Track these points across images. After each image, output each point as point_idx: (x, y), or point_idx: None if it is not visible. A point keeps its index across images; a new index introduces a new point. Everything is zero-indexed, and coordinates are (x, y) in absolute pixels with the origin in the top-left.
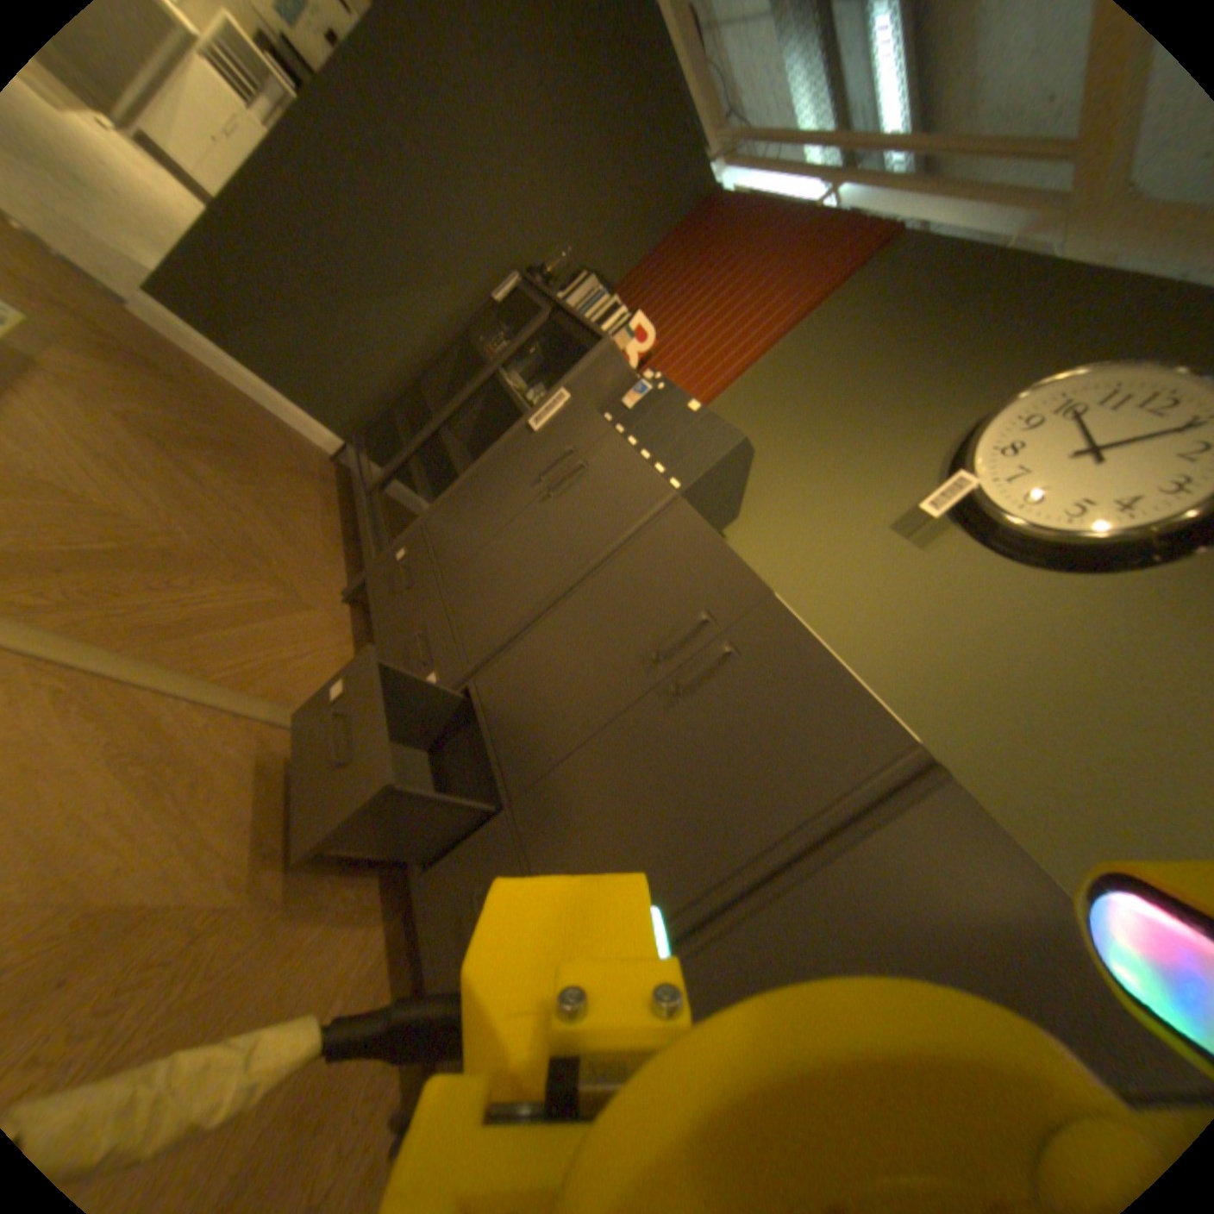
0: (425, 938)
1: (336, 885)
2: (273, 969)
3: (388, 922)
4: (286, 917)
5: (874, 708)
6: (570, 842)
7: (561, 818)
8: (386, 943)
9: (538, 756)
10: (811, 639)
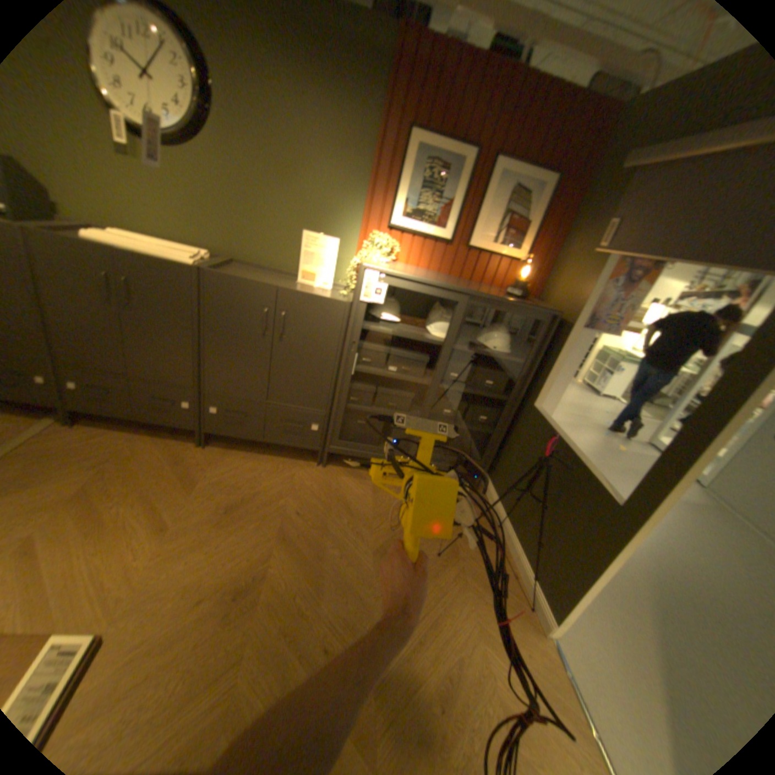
0: (154, 422)
1: (114, 445)
2: (129, 465)
3: (141, 435)
4: (114, 460)
5: (177, 261)
6: (154, 366)
7: (145, 364)
8: (148, 437)
9: (115, 359)
10: (140, 256)
